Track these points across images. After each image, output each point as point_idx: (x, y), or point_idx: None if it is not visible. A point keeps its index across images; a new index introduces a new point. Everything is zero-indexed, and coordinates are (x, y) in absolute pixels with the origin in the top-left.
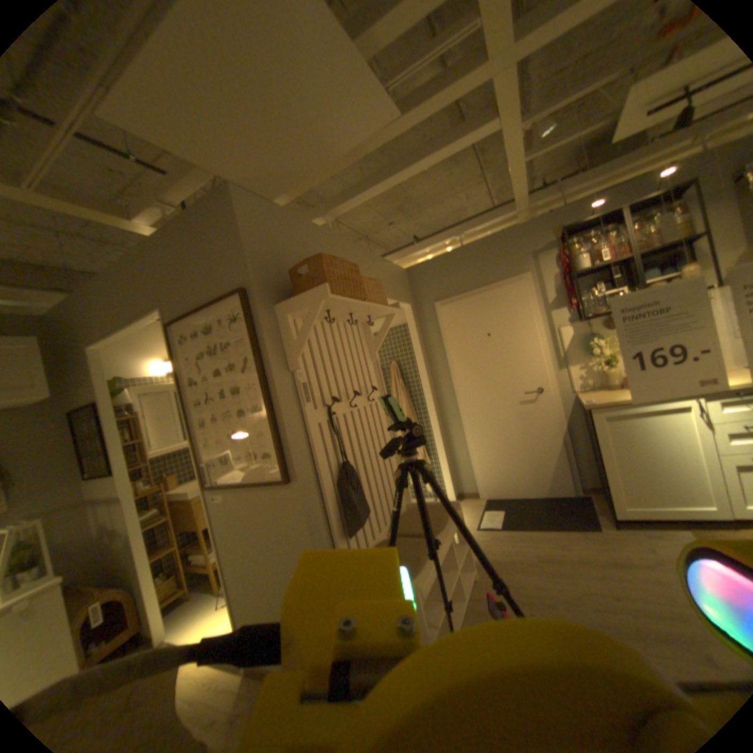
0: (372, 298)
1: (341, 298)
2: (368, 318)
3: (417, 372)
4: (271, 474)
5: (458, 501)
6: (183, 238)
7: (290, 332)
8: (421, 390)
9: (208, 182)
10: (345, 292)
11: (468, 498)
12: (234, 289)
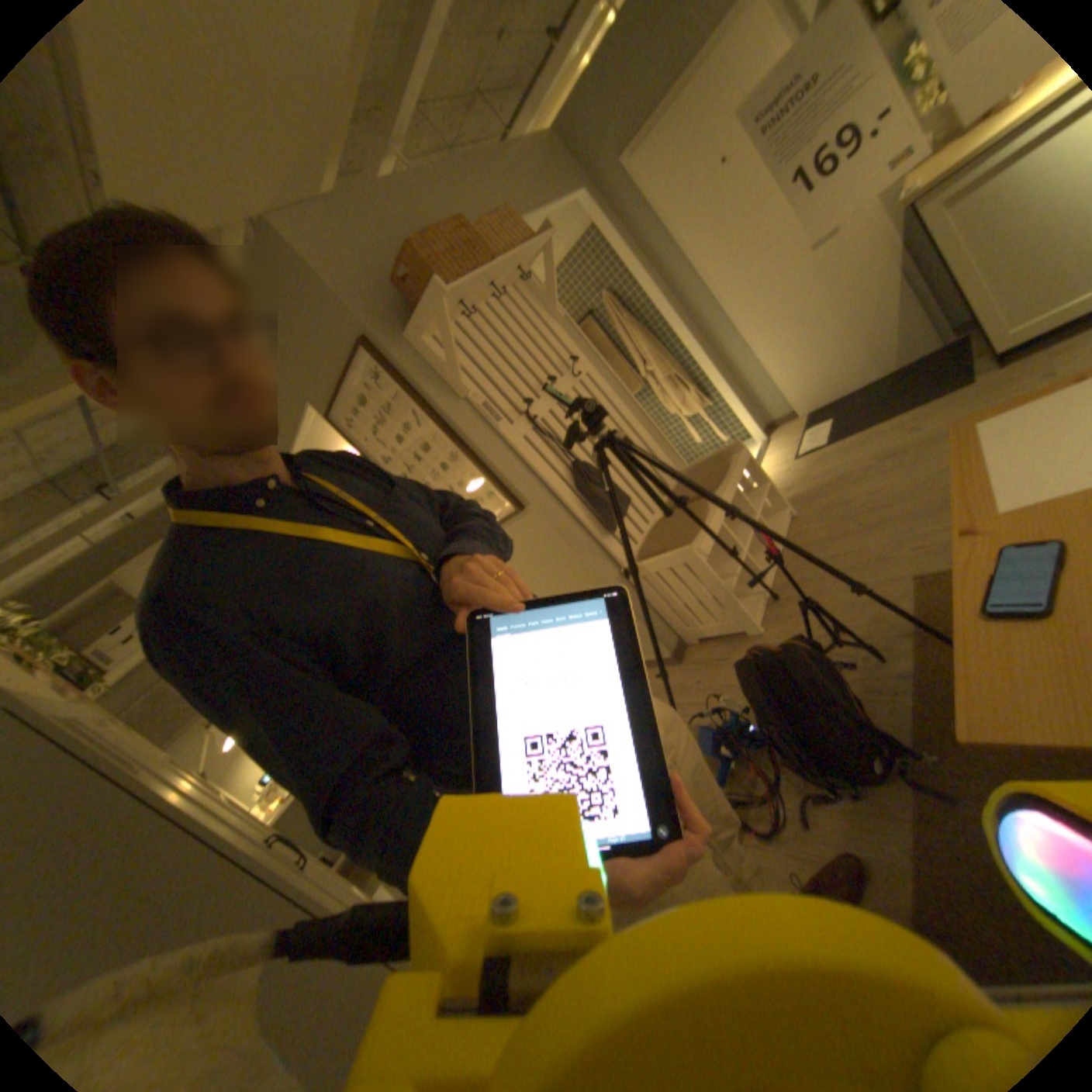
0: (506, 247)
1: (467, 279)
2: (521, 273)
3: (645, 288)
4: (507, 509)
5: (772, 434)
6: (277, 315)
7: (438, 356)
8: (663, 311)
9: (250, 232)
10: (465, 270)
11: (785, 424)
12: (357, 345)
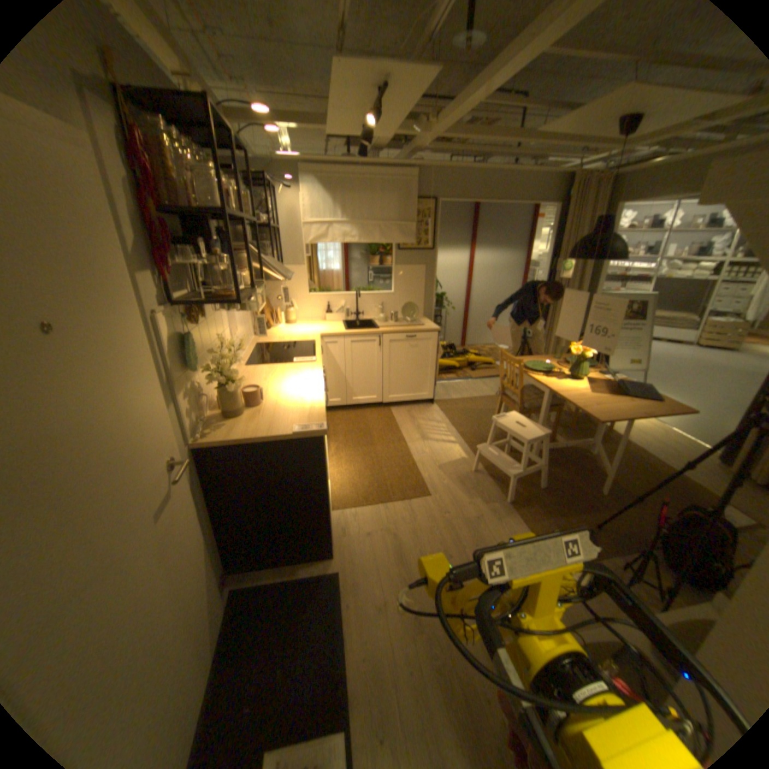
0: None
1: None
2: None
3: None
4: None
5: None
6: None
7: None
8: None
9: None
10: None
11: None
12: None
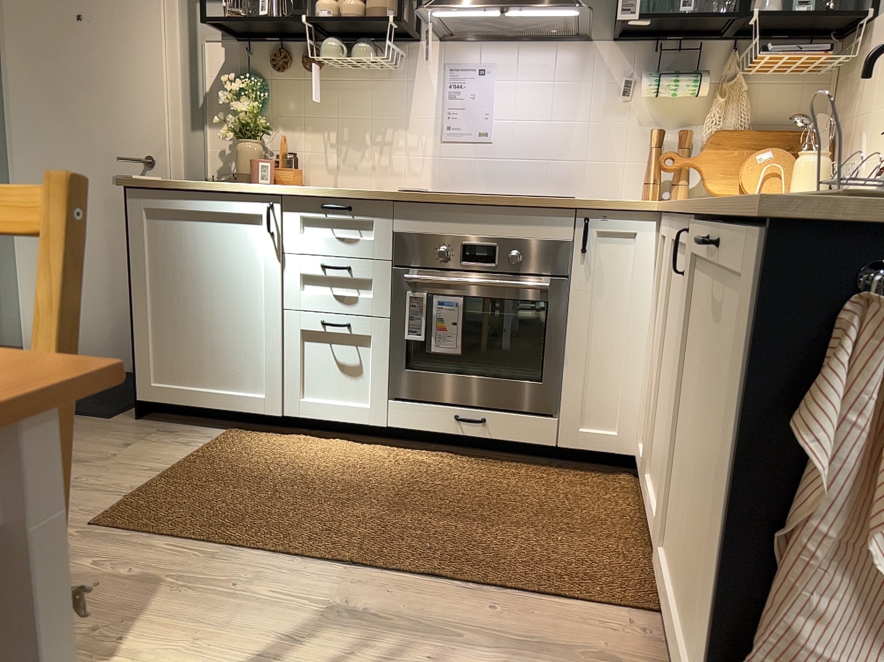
0: None
1: None
2: None
3: None
4: None
5: None
6: None
7: None
8: None
9: None
10: None
11: None
12: None
